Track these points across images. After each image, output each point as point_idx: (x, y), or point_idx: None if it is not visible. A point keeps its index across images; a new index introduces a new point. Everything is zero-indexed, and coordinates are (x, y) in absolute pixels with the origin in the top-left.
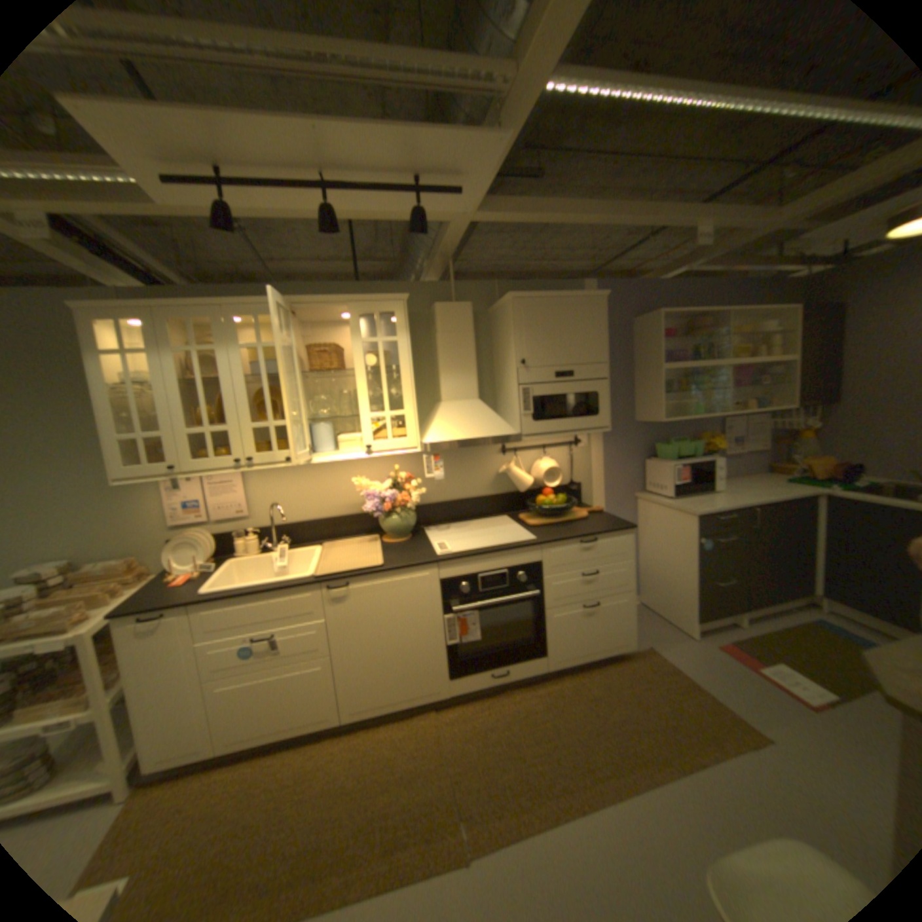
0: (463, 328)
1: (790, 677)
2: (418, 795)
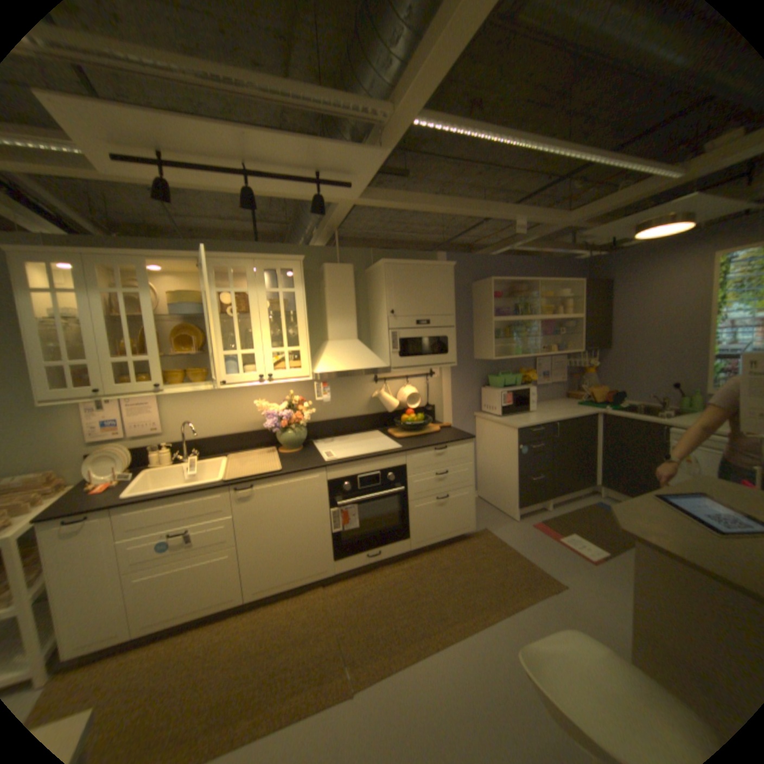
0: (347, 284)
1: (579, 543)
2: (311, 652)
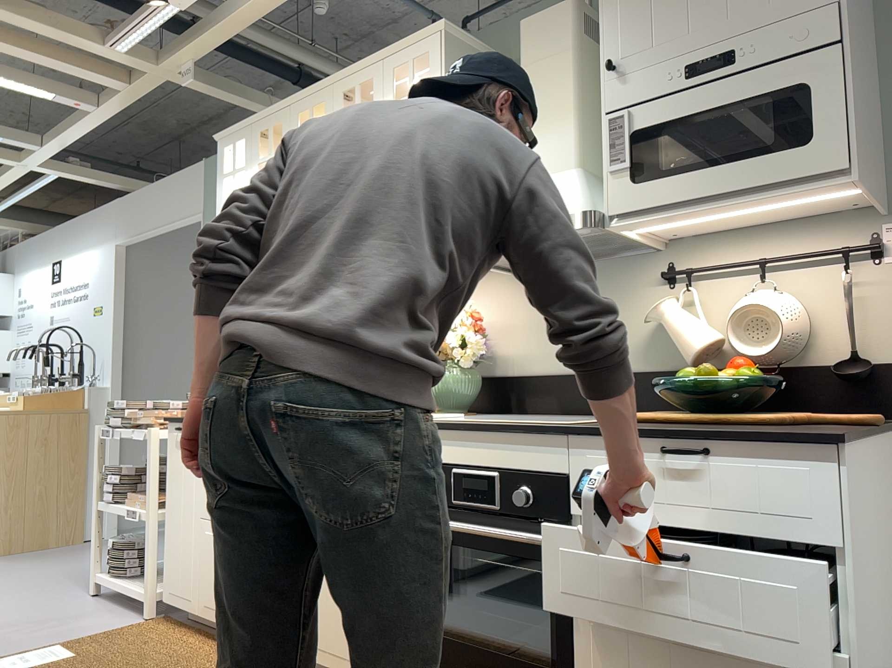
0: (556, 48)
1: None
2: None
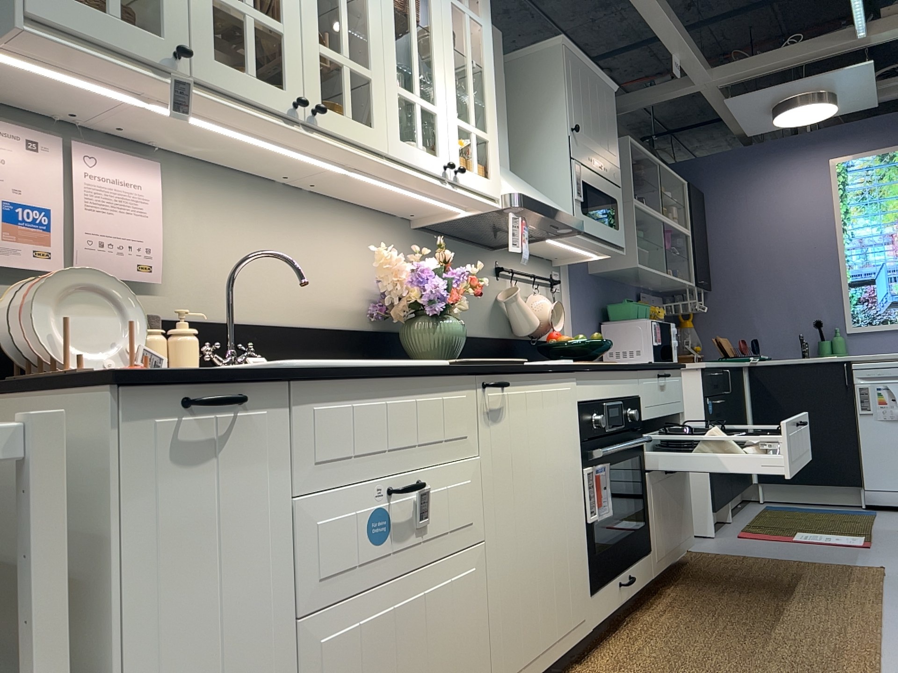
0: (499, 64)
1: (816, 535)
2: None
